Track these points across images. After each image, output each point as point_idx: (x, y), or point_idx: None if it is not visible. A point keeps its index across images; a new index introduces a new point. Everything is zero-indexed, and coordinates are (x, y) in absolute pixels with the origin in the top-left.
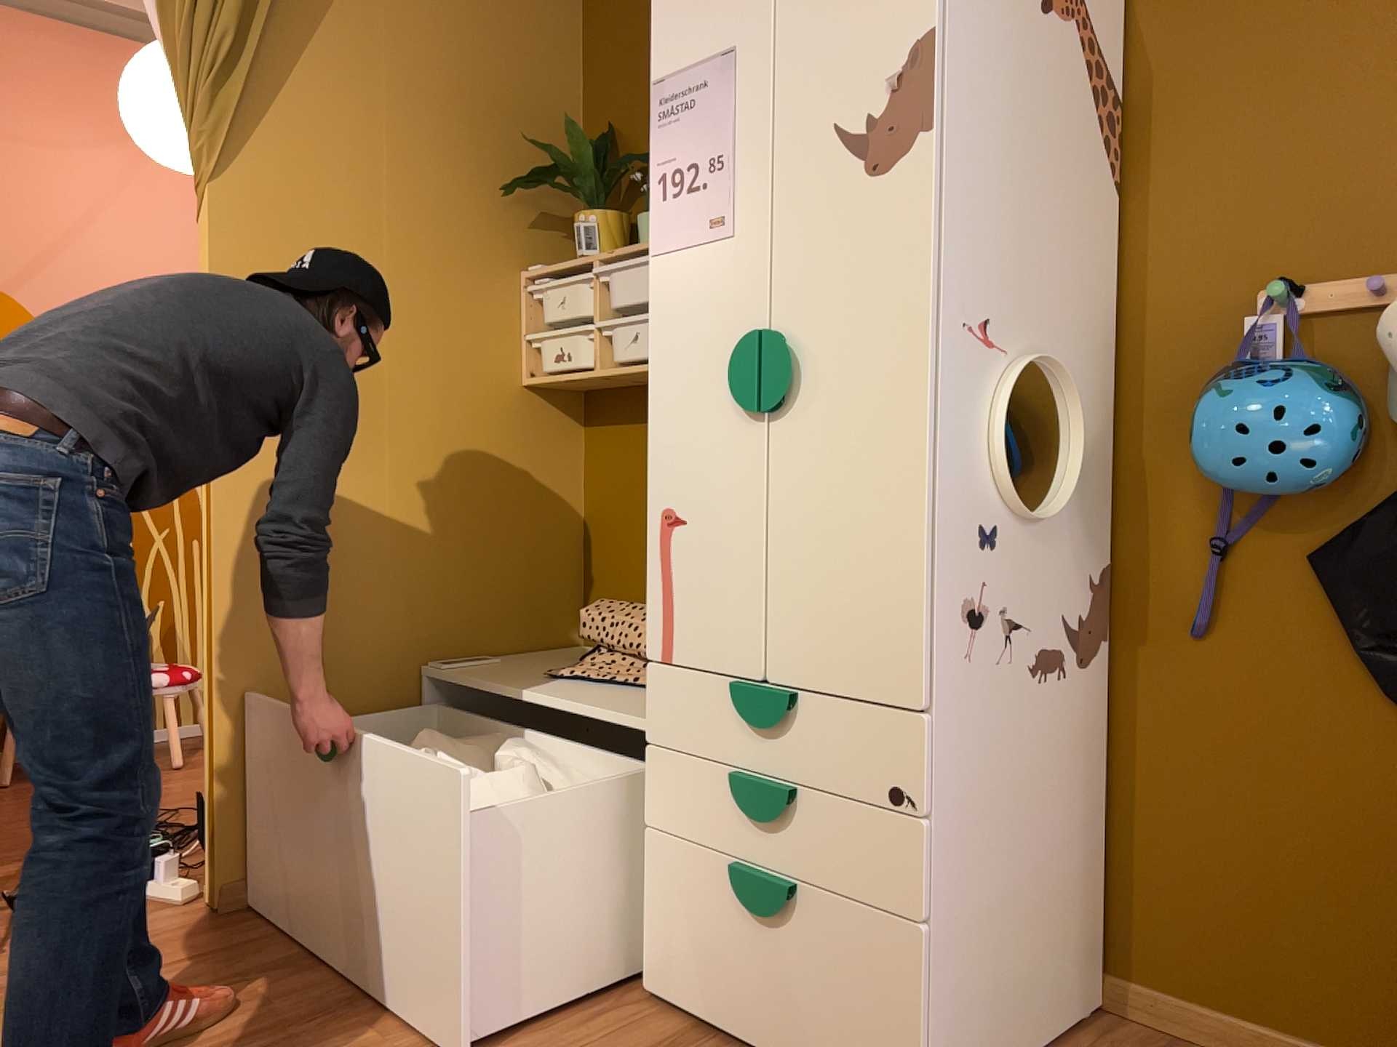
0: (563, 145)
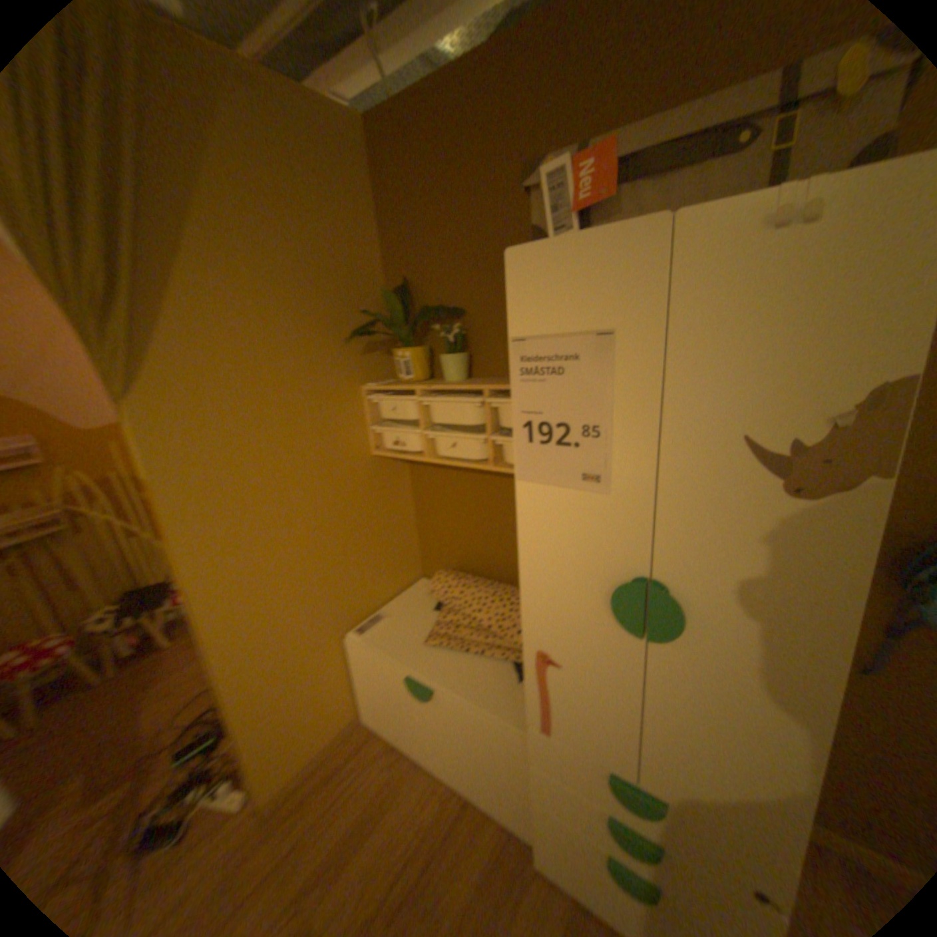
0: (371, 291)
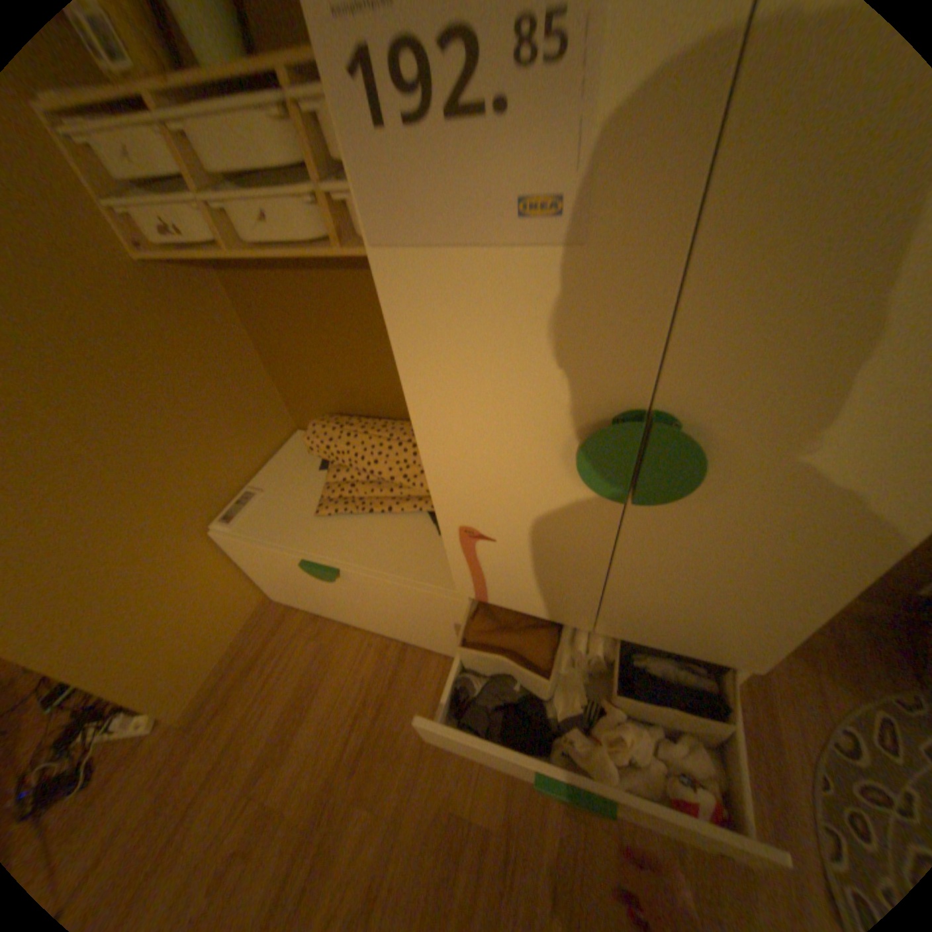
0: None
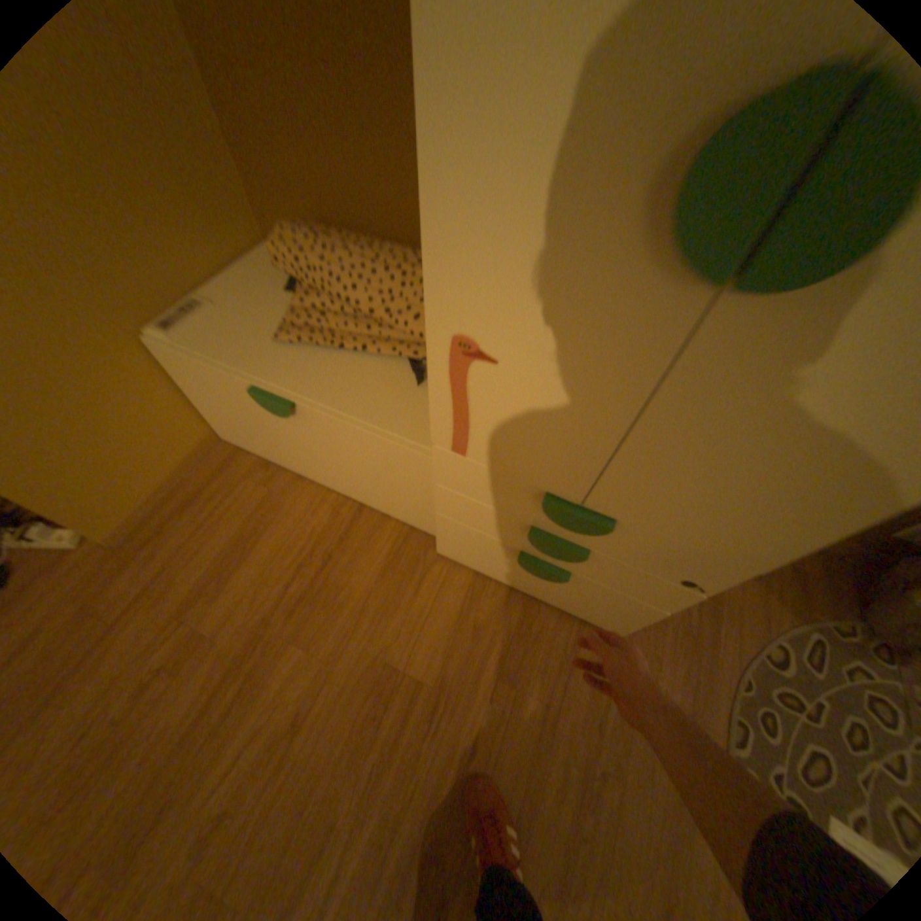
0: None
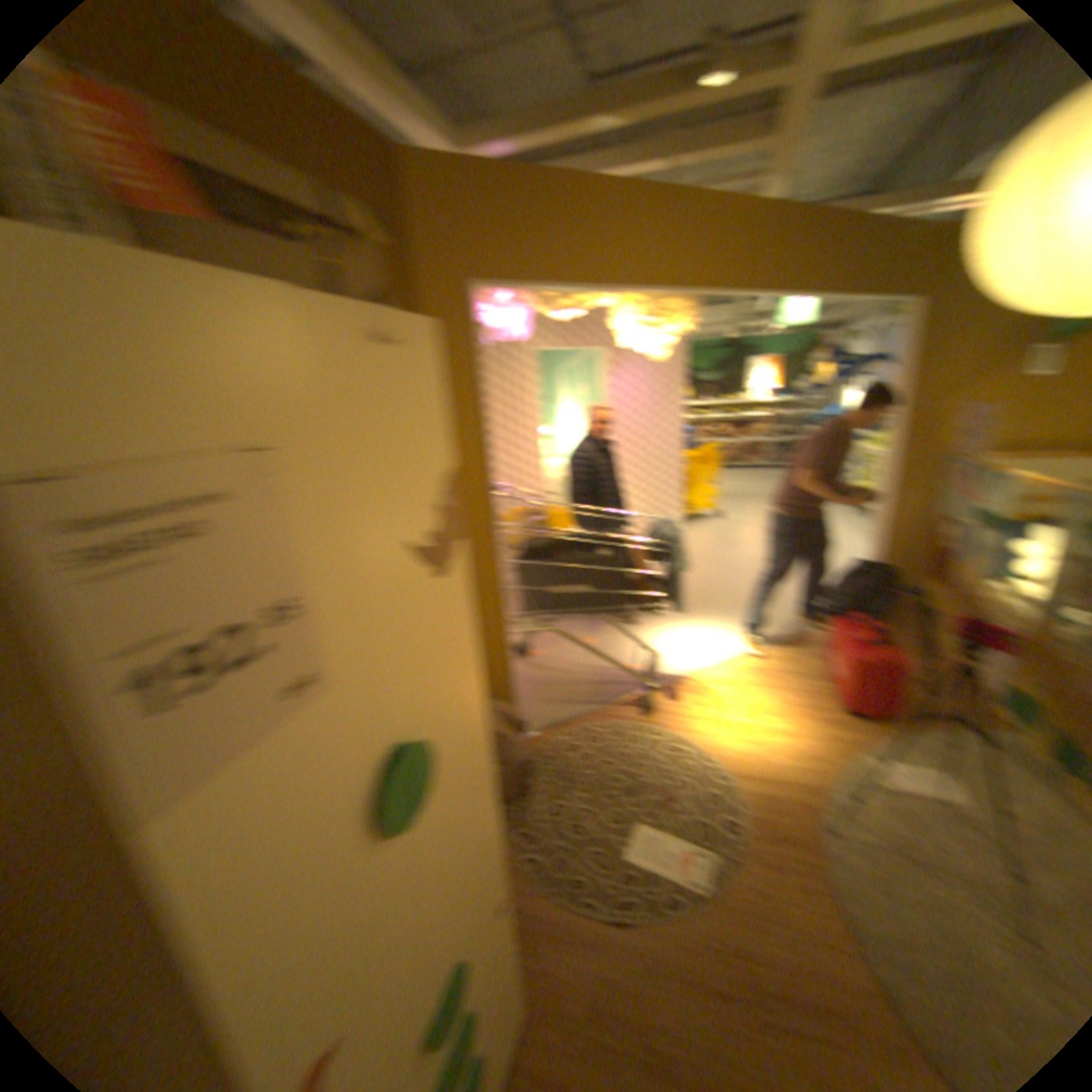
0: None
